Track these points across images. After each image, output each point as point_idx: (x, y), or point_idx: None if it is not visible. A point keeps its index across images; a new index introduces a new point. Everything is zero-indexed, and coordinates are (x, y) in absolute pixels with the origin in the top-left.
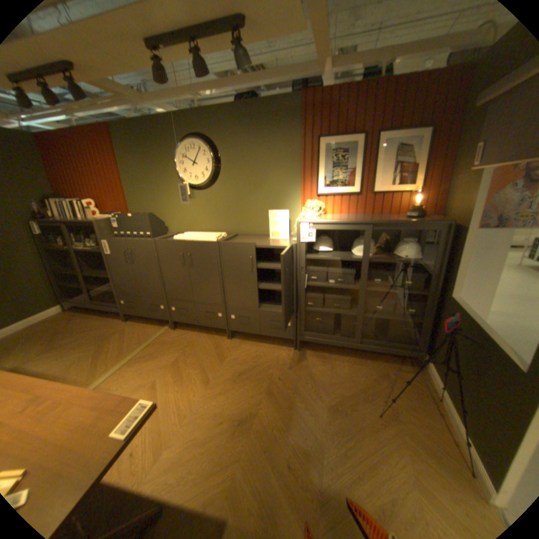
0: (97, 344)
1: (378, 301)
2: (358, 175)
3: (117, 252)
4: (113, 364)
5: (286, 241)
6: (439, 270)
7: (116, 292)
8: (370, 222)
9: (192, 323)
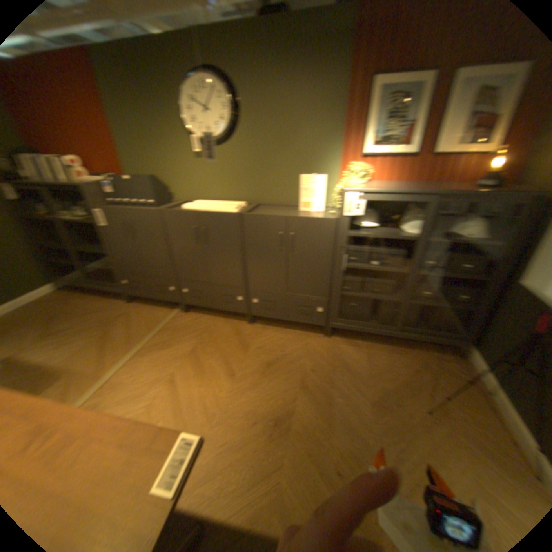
0: (98, 330)
1: (426, 285)
2: (418, 129)
3: (112, 224)
4: (120, 354)
5: (320, 214)
6: (504, 252)
7: (114, 271)
8: (436, 191)
9: (206, 306)
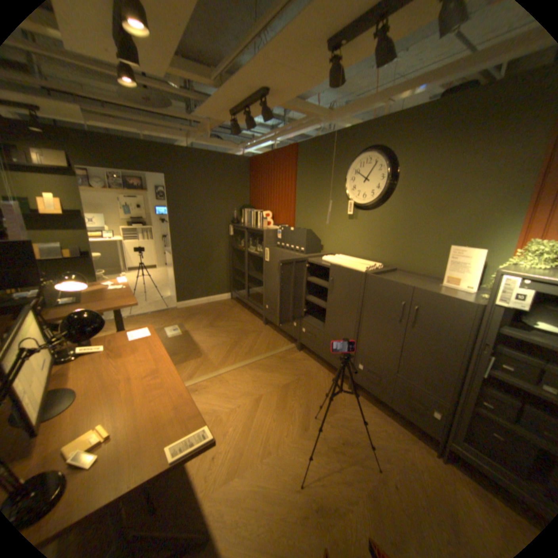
0: (239, 335)
1: None
2: None
3: (274, 261)
4: (241, 360)
5: (470, 295)
6: None
7: (266, 296)
8: None
9: (317, 352)
